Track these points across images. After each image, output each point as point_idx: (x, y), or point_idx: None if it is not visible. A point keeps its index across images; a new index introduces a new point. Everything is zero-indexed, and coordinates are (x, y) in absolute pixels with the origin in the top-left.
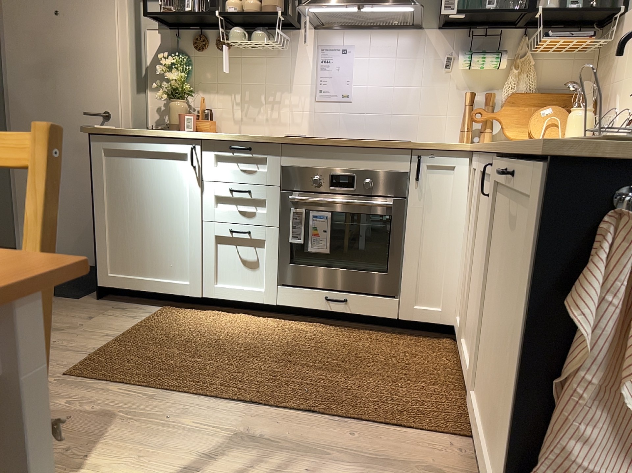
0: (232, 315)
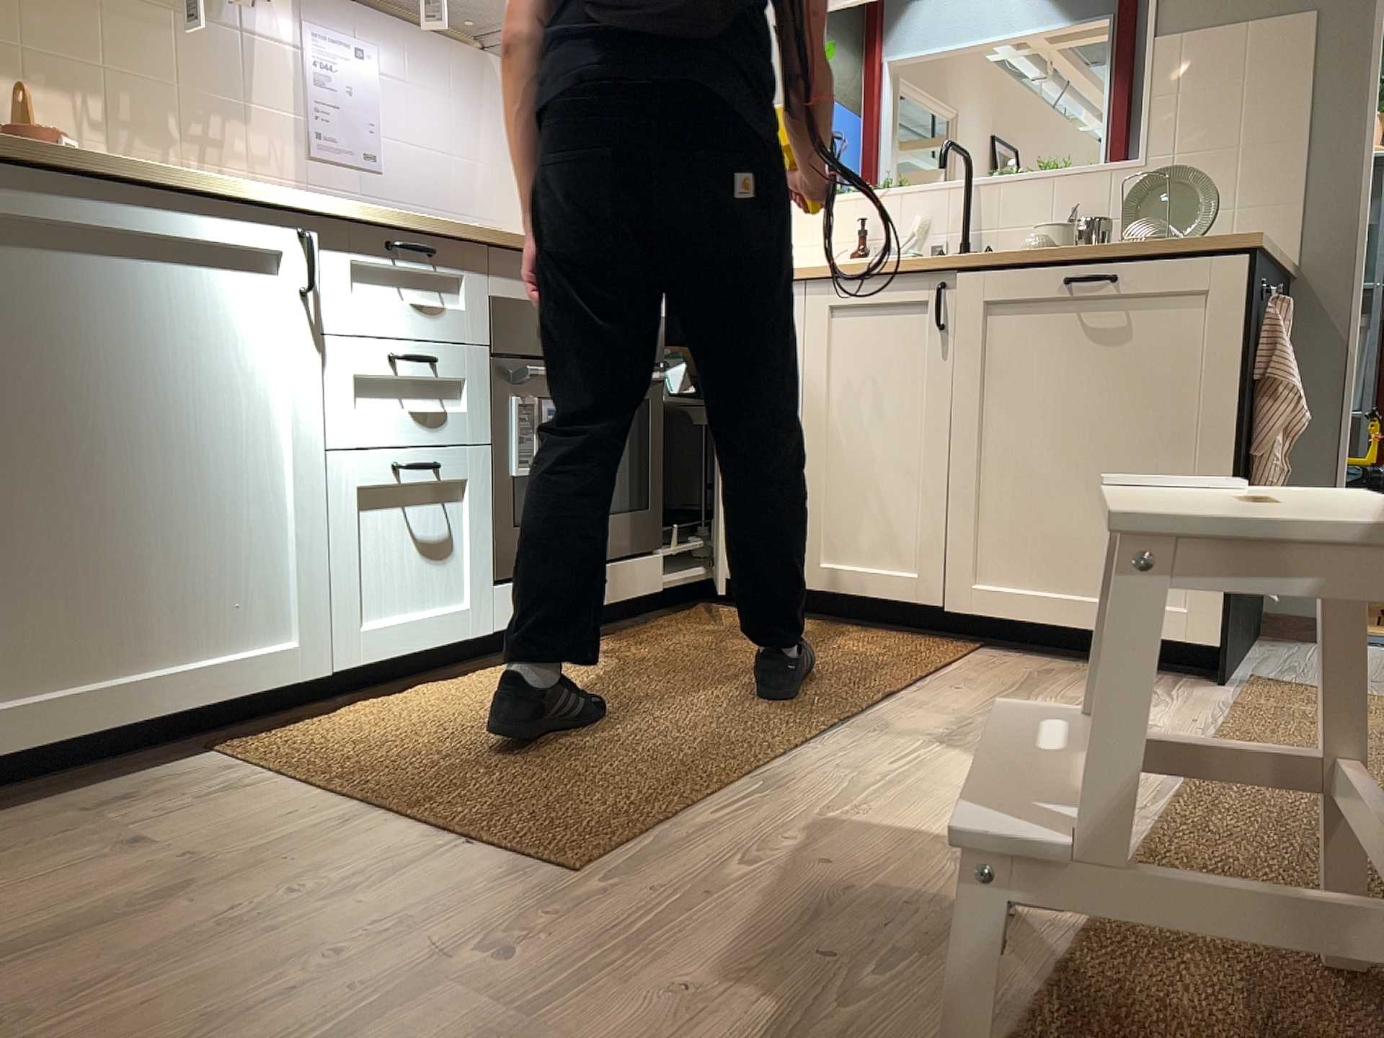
0: (397, 696)
